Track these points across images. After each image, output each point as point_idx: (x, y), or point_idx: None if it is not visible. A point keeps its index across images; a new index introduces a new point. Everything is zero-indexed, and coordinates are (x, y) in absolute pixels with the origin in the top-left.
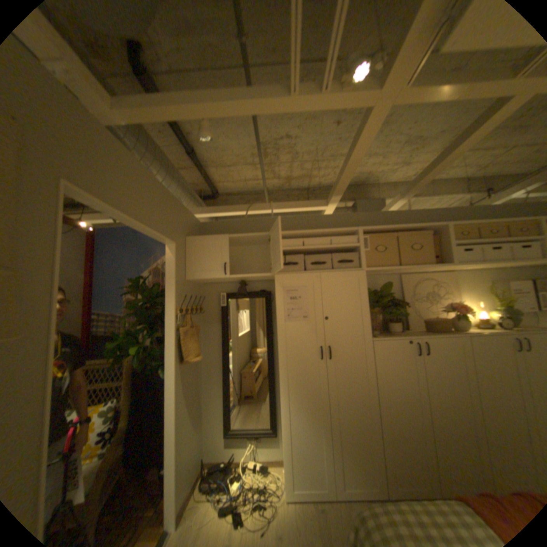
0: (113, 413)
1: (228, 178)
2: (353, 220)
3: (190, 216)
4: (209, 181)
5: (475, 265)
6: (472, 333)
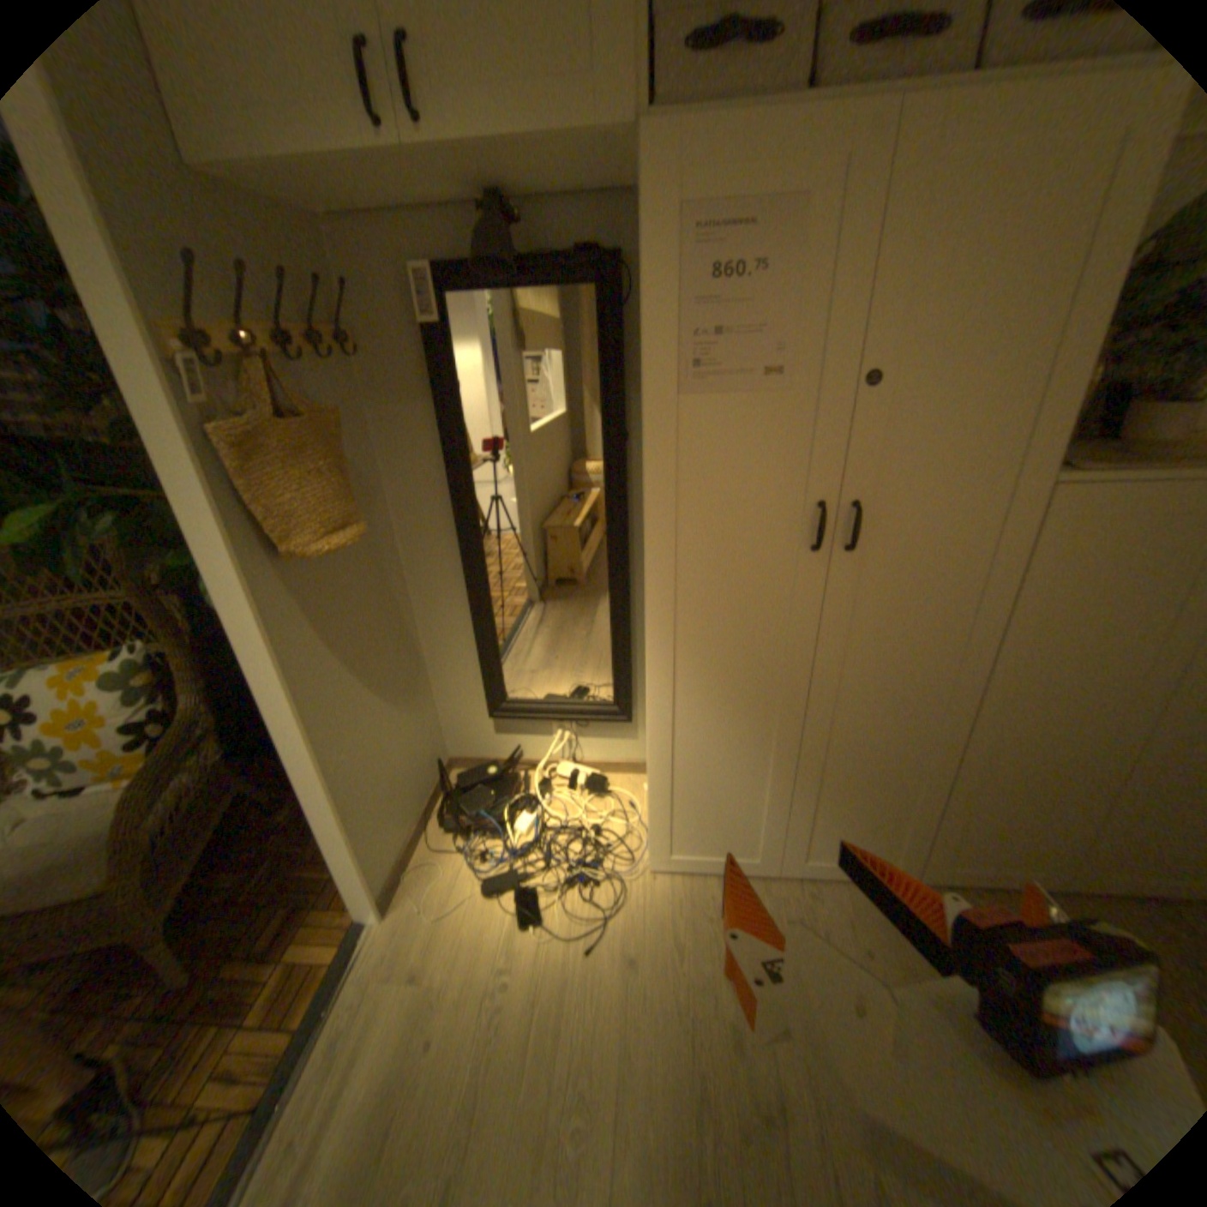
0: (152, 674)
1: None
2: None
3: None
4: None
5: None
6: None
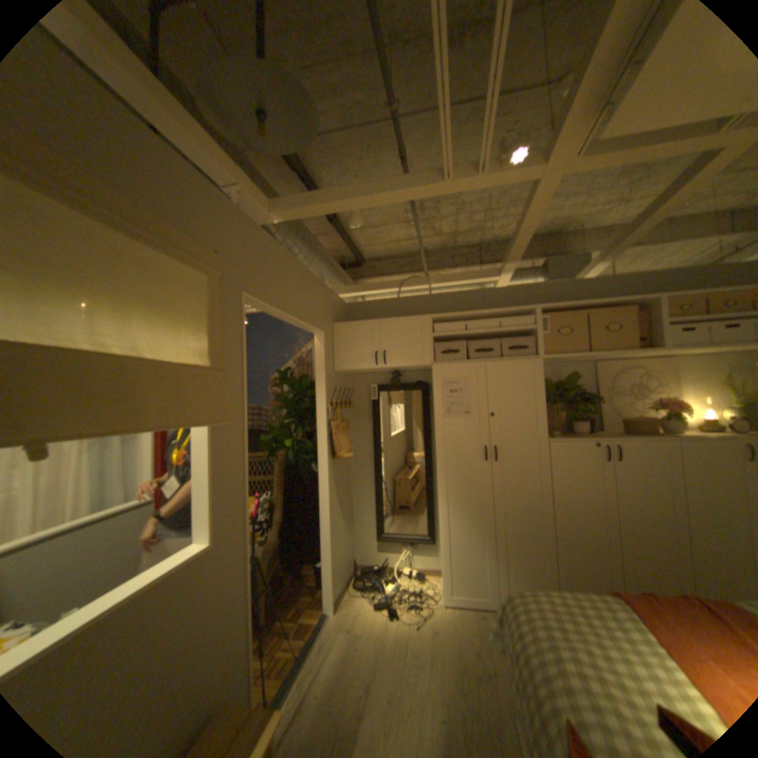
0: (268, 505)
1: (376, 241)
2: (533, 293)
3: (335, 296)
4: (353, 246)
5: (696, 349)
6: (685, 437)
